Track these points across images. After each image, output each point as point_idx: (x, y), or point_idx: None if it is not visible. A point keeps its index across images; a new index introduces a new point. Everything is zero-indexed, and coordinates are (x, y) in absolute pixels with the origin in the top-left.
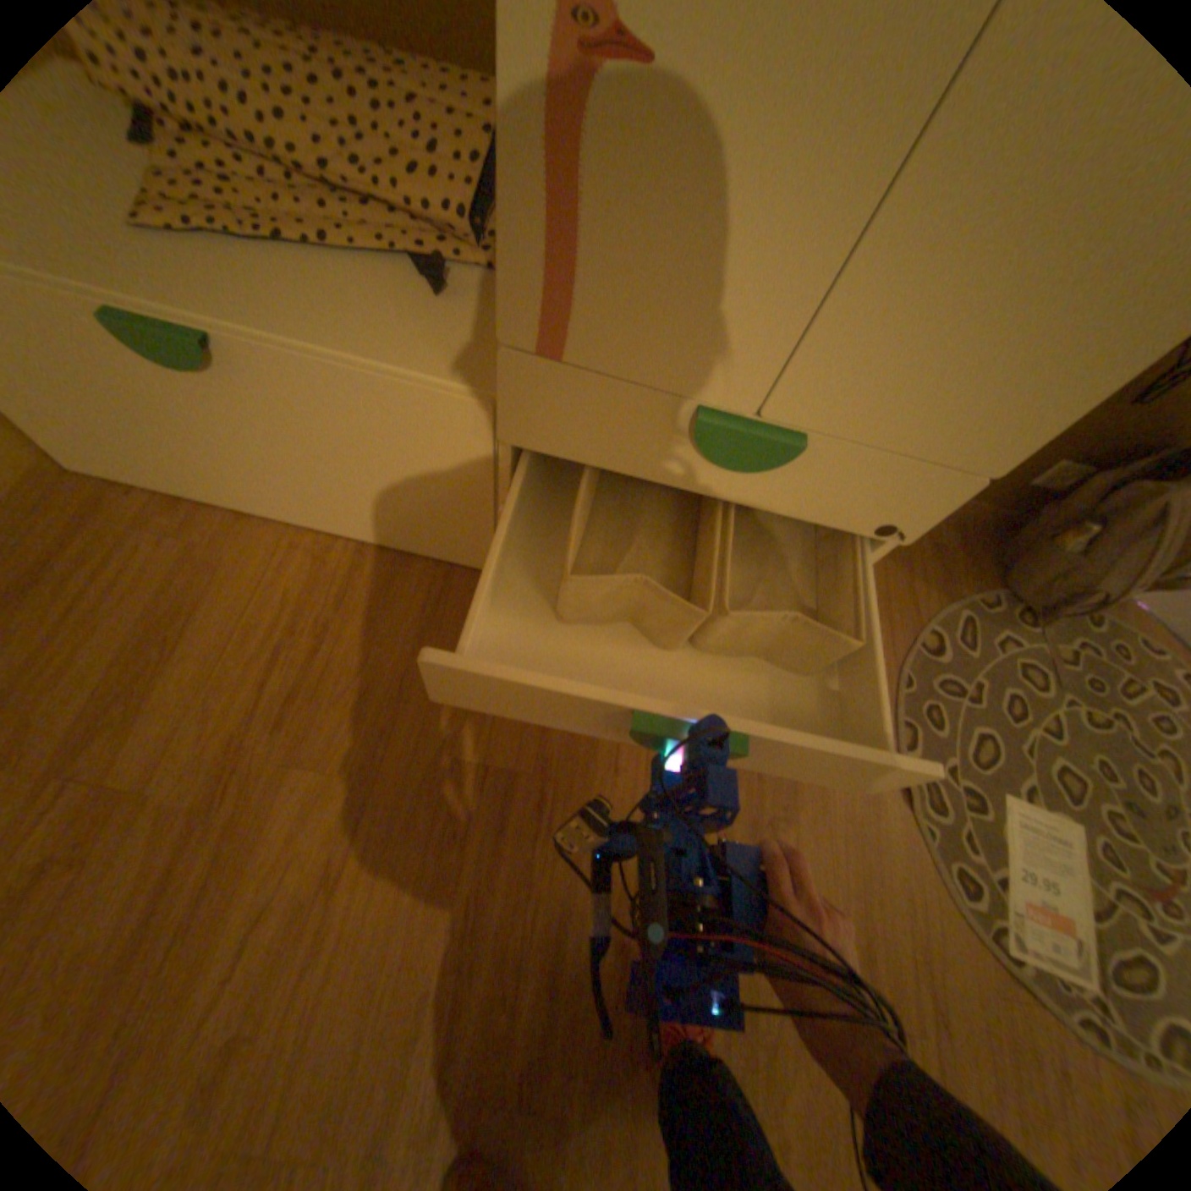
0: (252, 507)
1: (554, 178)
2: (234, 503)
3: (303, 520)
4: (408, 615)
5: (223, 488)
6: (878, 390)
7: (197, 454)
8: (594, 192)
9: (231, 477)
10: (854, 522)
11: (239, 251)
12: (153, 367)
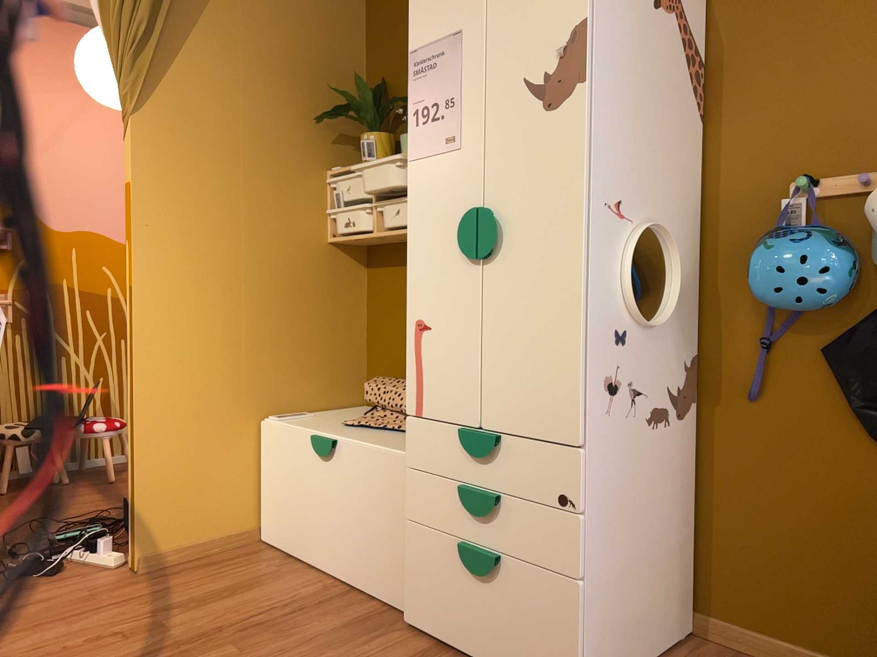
0: (315, 560)
1: (416, 359)
2: (309, 558)
3: (332, 569)
4: (345, 619)
5: (309, 544)
6: (513, 408)
7: (309, 516)
8: (424, 359)
9: (315, 533)
10: (548, 498)
11: (367, 430)
12: (315, 462)
